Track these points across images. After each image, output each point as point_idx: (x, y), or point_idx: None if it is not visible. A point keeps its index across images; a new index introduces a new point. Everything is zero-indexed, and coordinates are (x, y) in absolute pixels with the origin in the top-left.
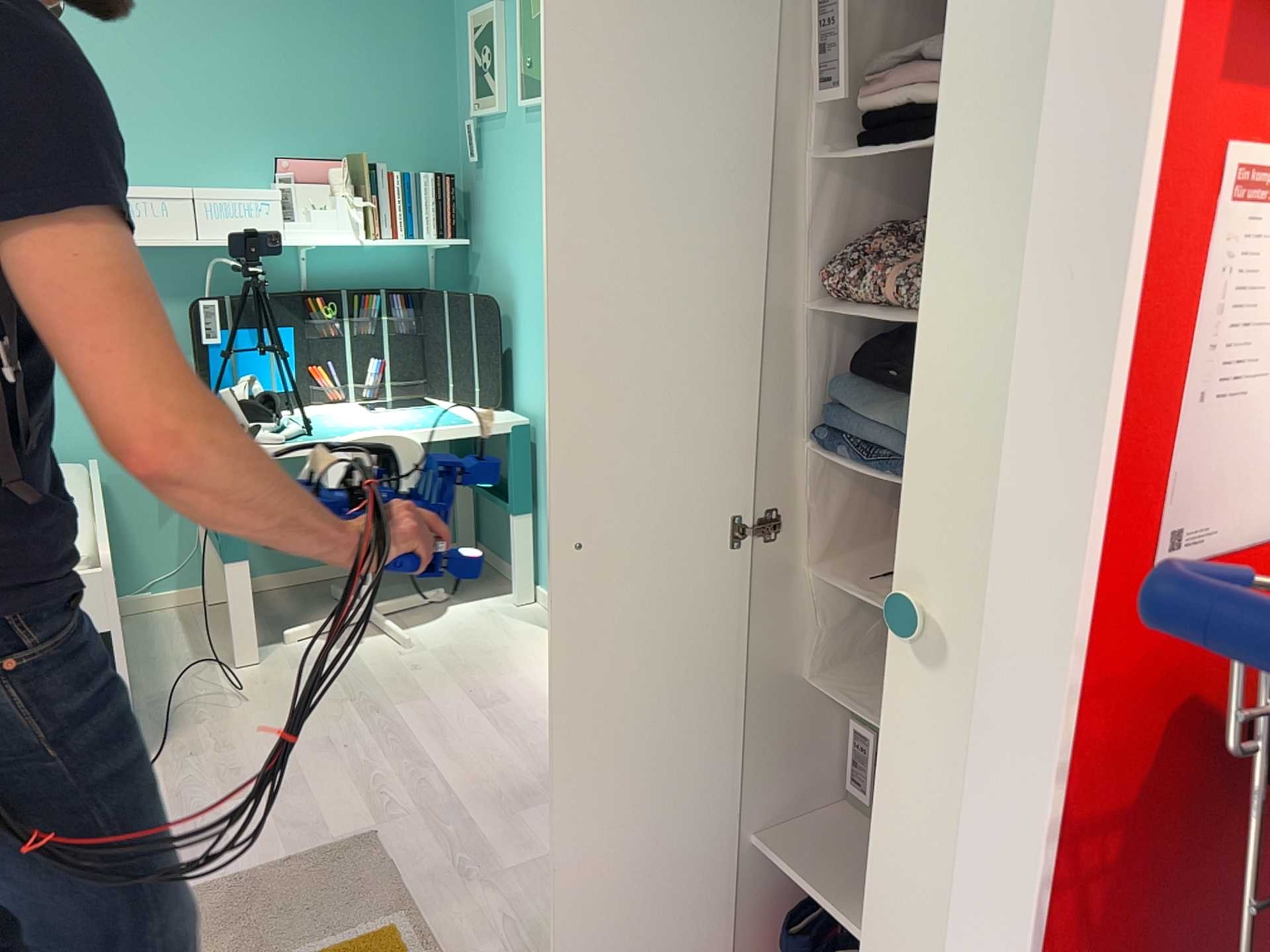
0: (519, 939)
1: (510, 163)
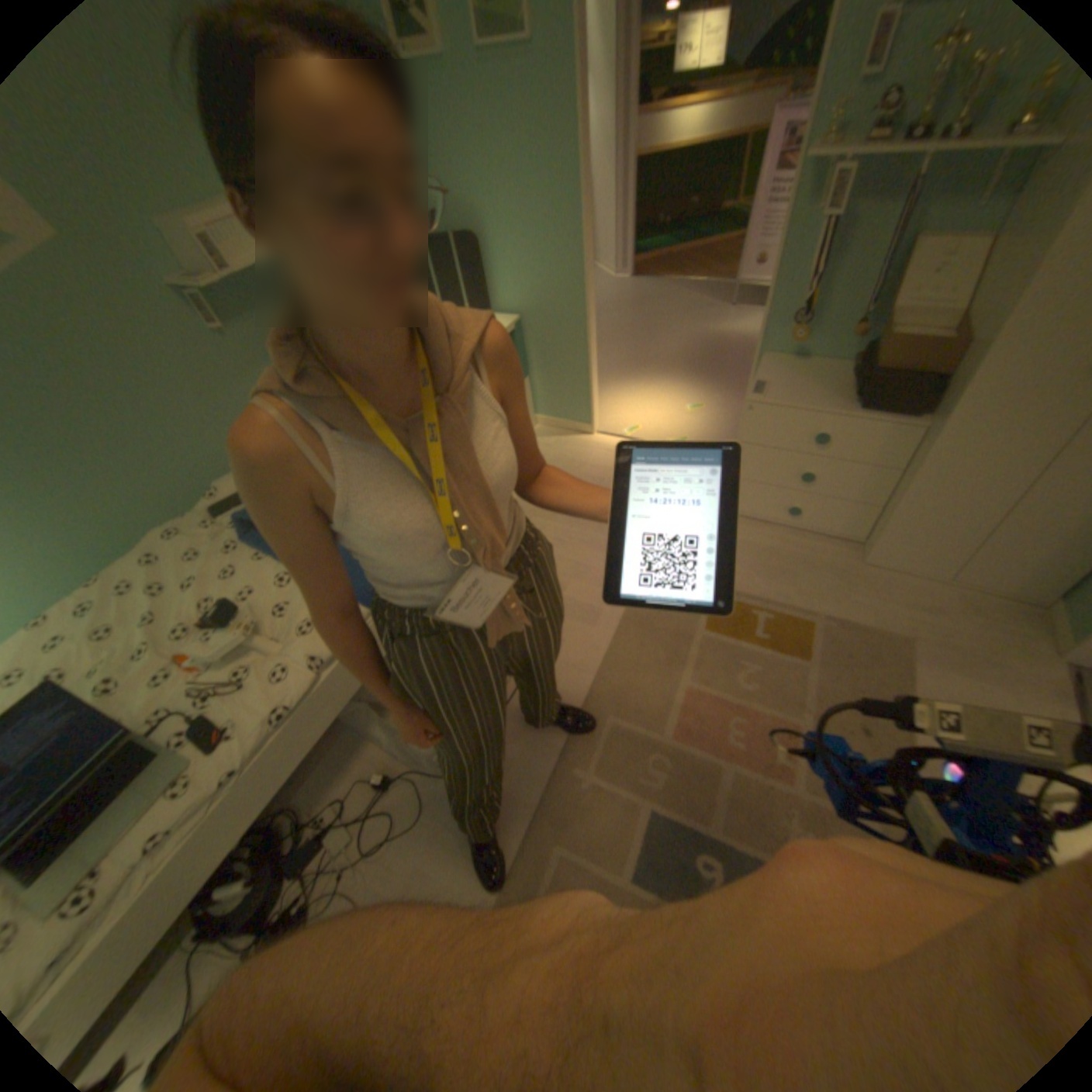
0: (759, 570)
1: (458, 107)
